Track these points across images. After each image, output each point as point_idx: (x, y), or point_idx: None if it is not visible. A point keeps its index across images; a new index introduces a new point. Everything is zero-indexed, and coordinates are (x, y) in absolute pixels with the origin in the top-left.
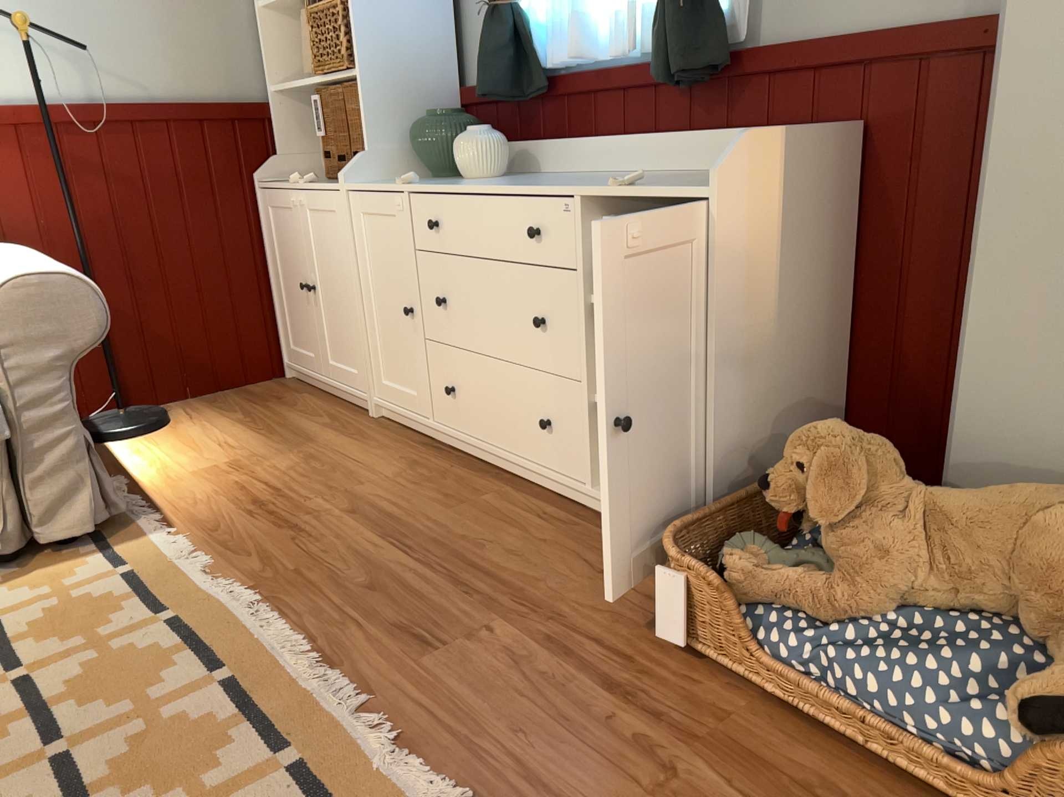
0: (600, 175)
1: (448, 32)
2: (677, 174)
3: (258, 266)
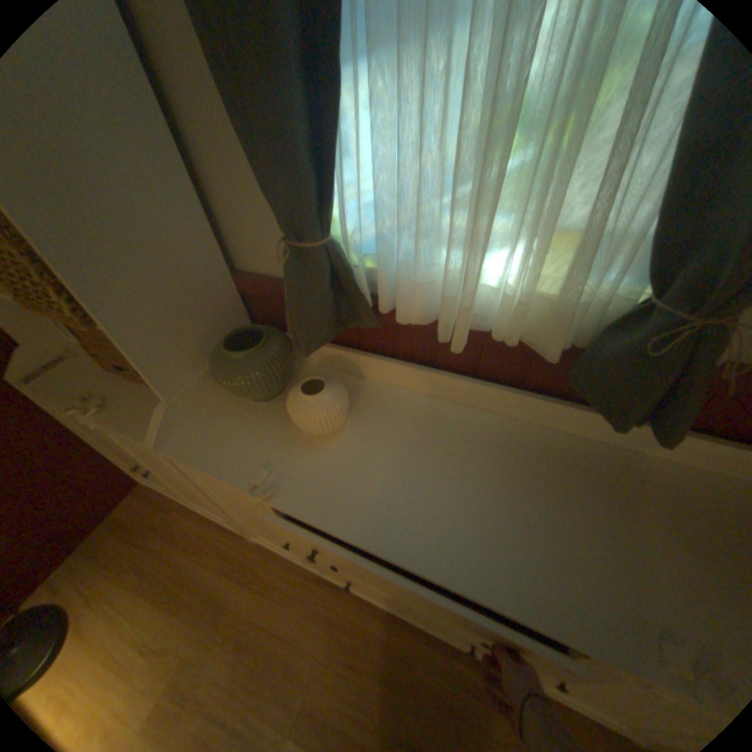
0: (468, 424)
1: (200, 214)
2: (576, 452)
3: (65, 438)
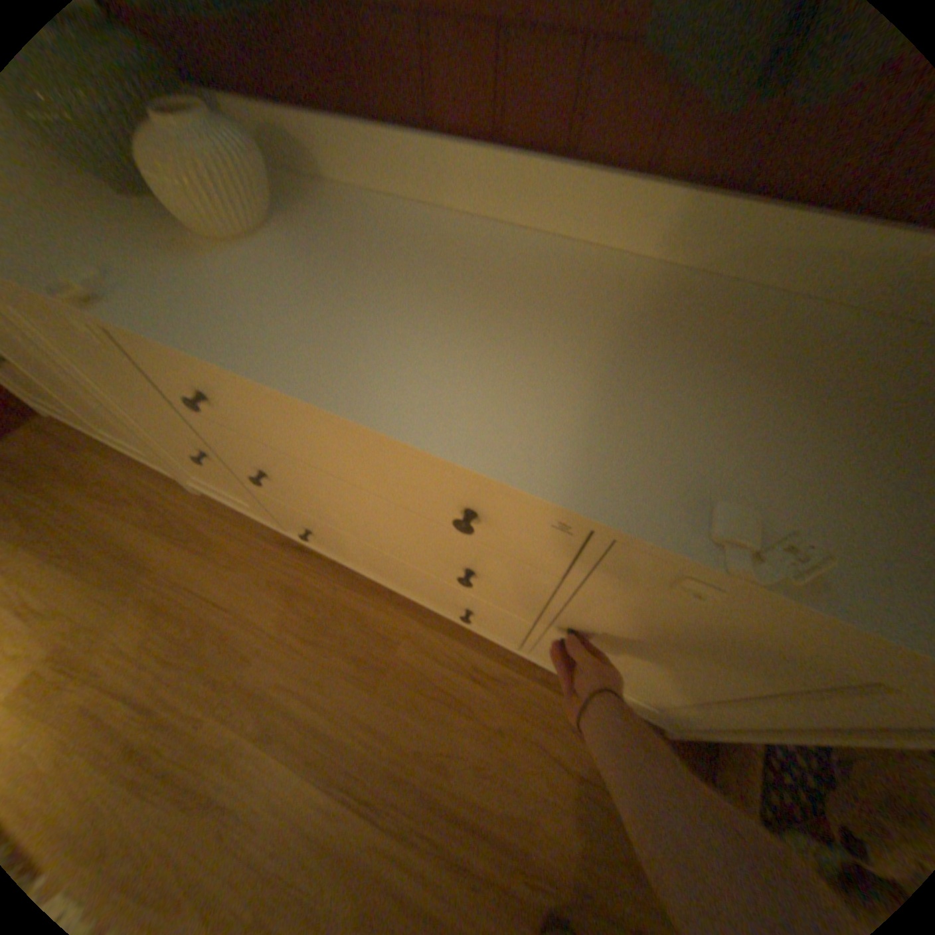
0: (476, 238)
1: None
2: (648, 277)
3: None
